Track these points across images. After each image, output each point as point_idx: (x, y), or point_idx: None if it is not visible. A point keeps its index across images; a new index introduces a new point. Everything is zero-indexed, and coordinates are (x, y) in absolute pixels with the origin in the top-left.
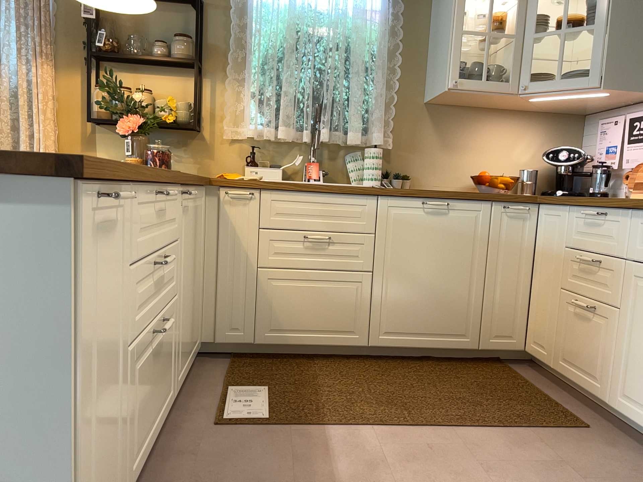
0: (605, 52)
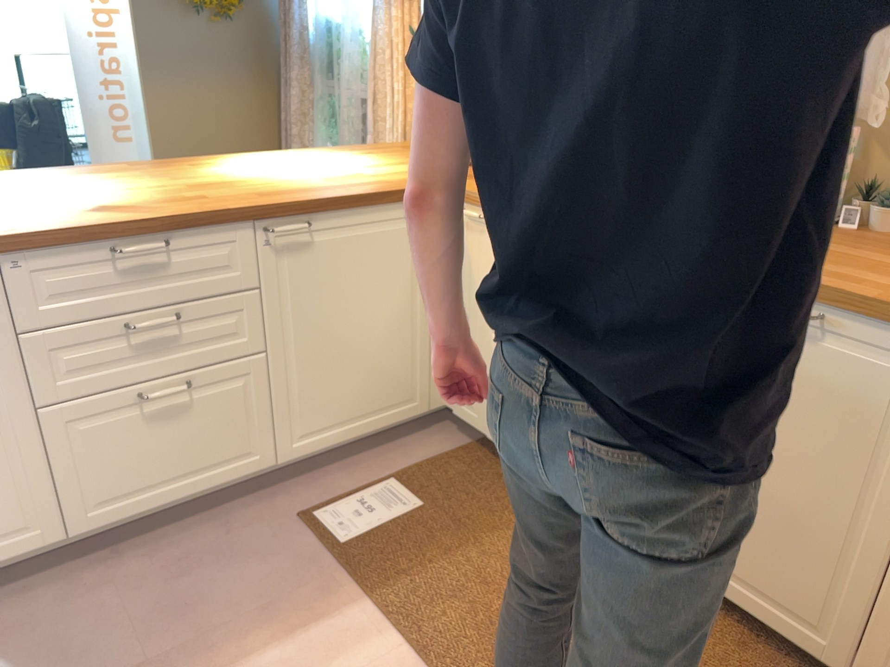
0: None
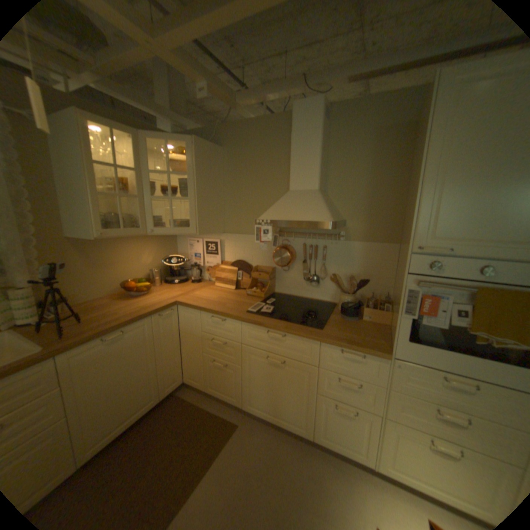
0: (195, 214)
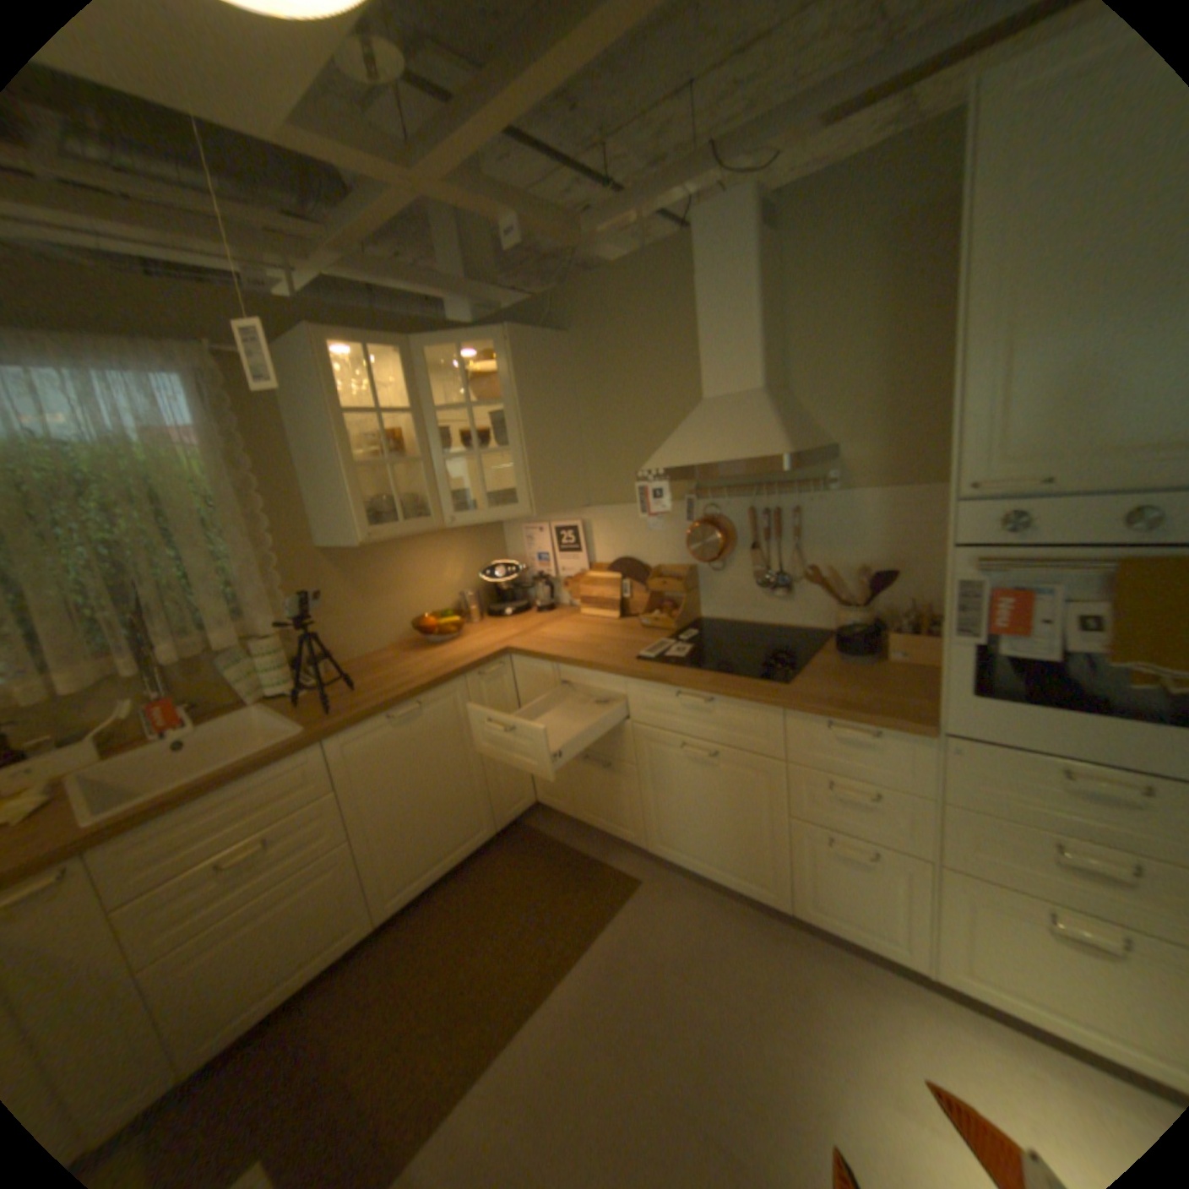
0: (524, 477)
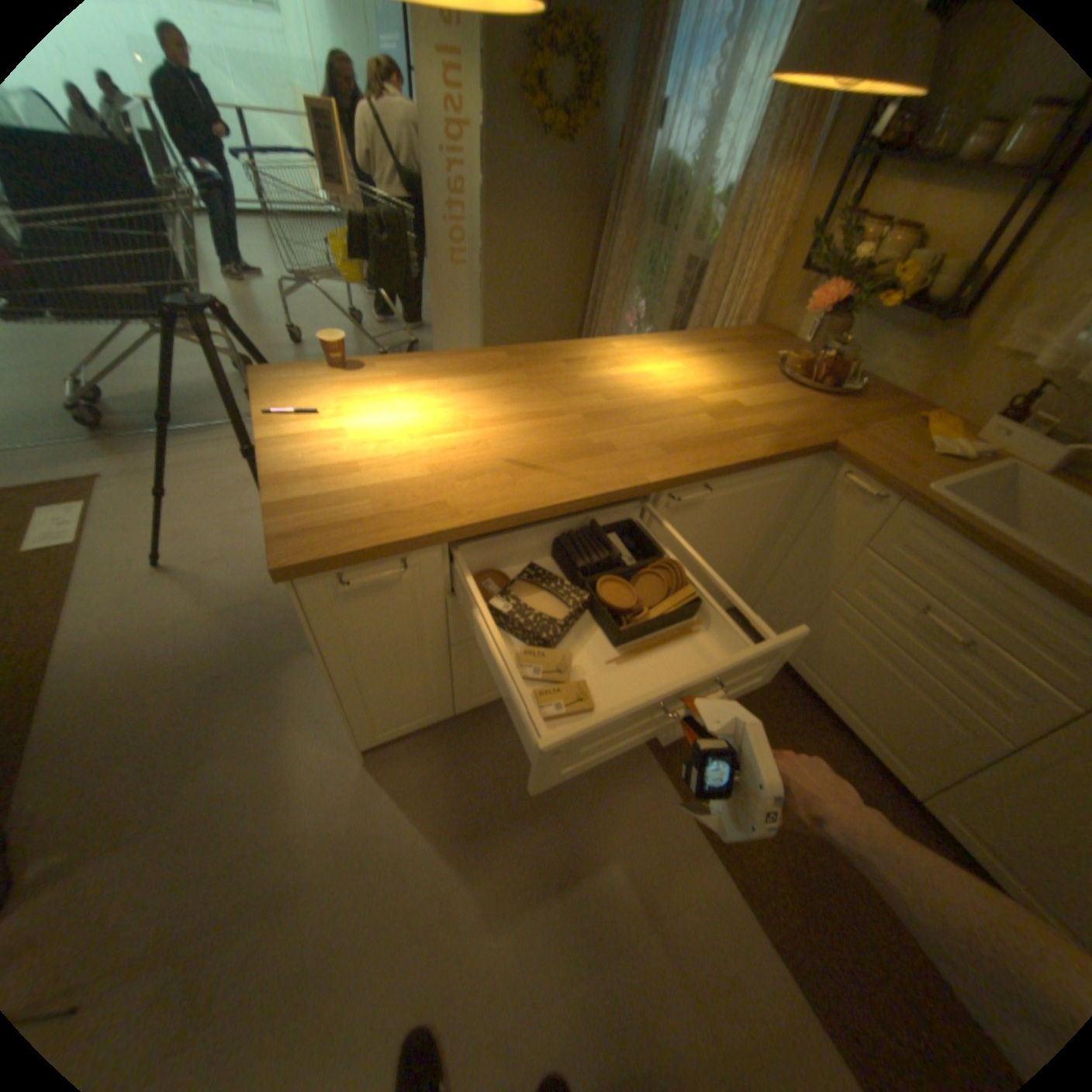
0: None
